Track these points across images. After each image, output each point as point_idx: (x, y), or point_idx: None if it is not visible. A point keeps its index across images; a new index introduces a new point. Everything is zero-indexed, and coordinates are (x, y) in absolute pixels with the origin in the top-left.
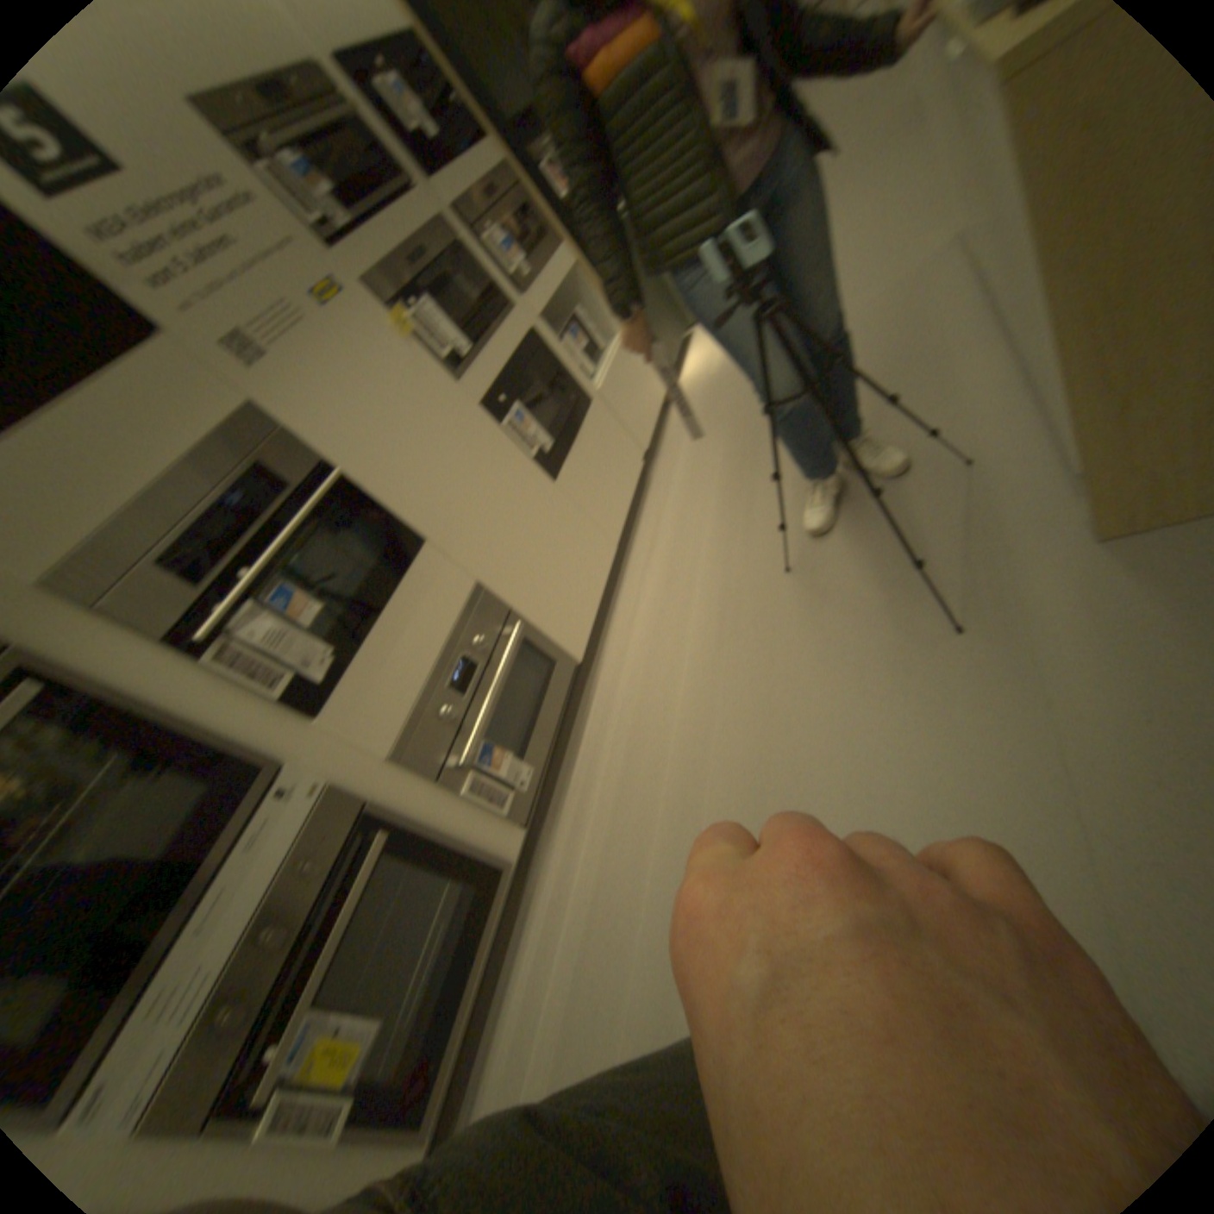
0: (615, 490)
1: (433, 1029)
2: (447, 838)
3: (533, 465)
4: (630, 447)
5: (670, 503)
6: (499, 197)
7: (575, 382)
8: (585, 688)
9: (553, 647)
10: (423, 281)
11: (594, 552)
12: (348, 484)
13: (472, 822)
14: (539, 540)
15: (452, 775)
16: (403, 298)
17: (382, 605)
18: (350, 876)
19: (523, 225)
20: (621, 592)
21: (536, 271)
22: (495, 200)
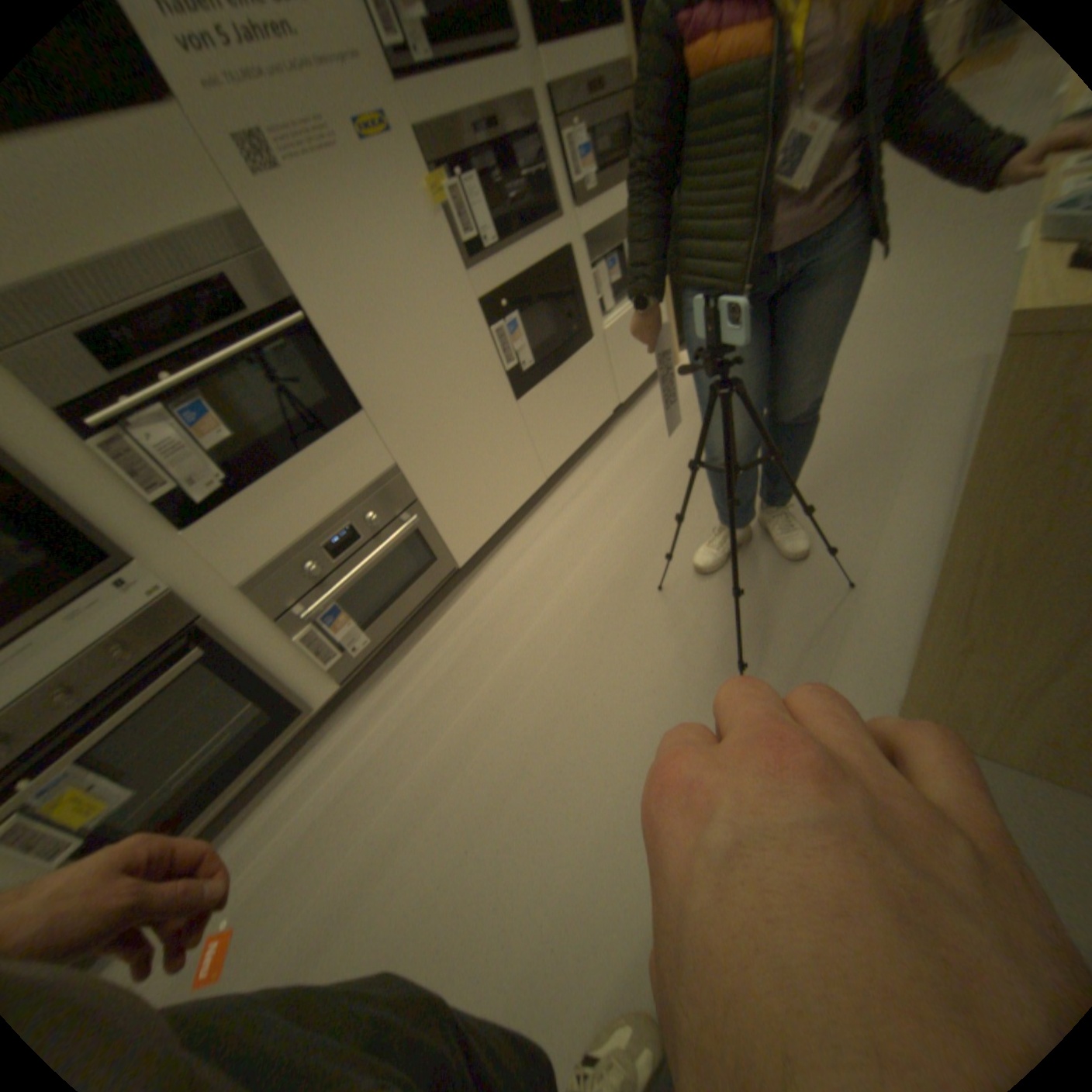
0: (567, 430)
1: (176, 816)
2: (257, 675)
3: (497, 379)
4: (602, 396)
5: (609, 464)
6: (595, 98)
7: (579, 315)
8: (451, 591)
9: (437, 547)
10: (471, 157)
11: (517, 478)
12: (301, 332)
13: (292, 664)
14: (469, 450)
15: (285, 625)
16: (443, 166)
17: (285, 456)
18: (150, 676)
19: (606, 137)
20: (526, 522)
21: (595, 191)
22: (590, 99)
